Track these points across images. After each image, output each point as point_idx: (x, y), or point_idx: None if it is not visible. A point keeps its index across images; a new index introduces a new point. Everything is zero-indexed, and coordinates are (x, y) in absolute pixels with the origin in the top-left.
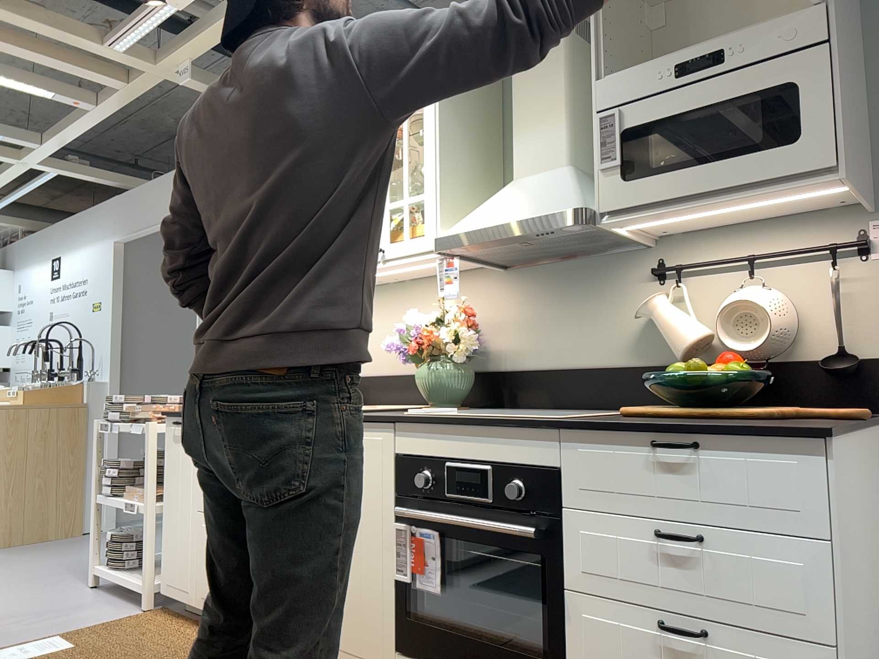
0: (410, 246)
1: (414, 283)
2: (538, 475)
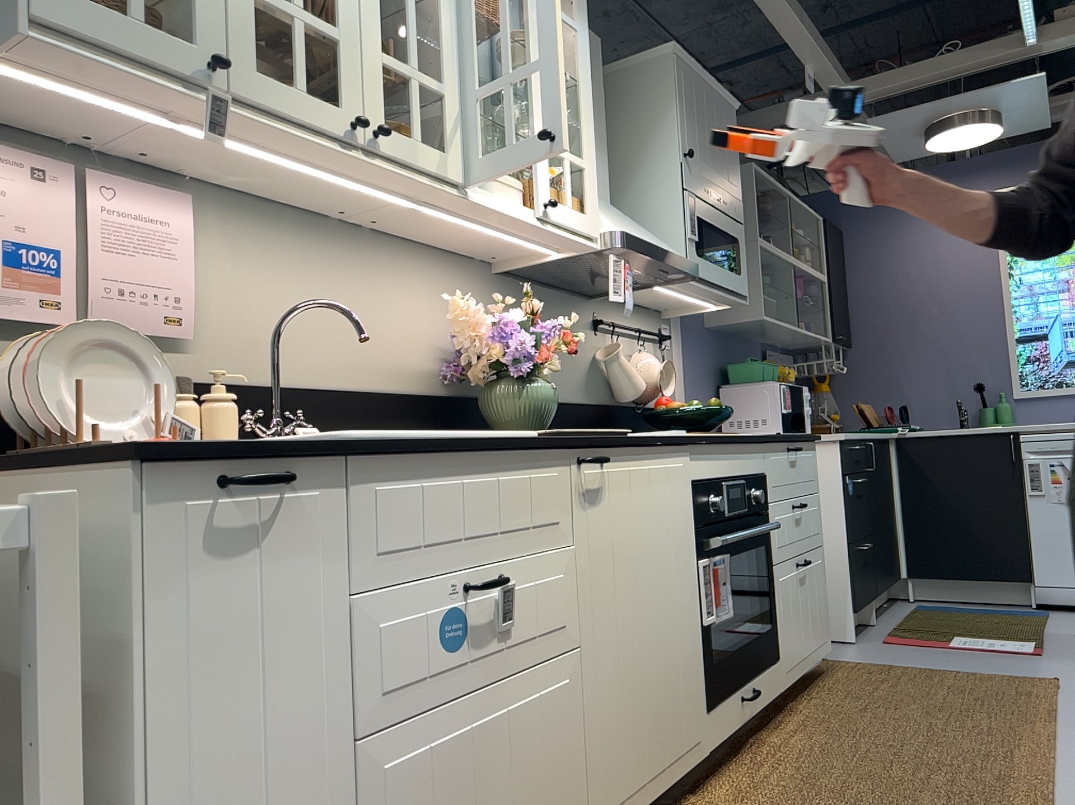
0: (576, 219)
1: (380, 241)
2: (760, 481)
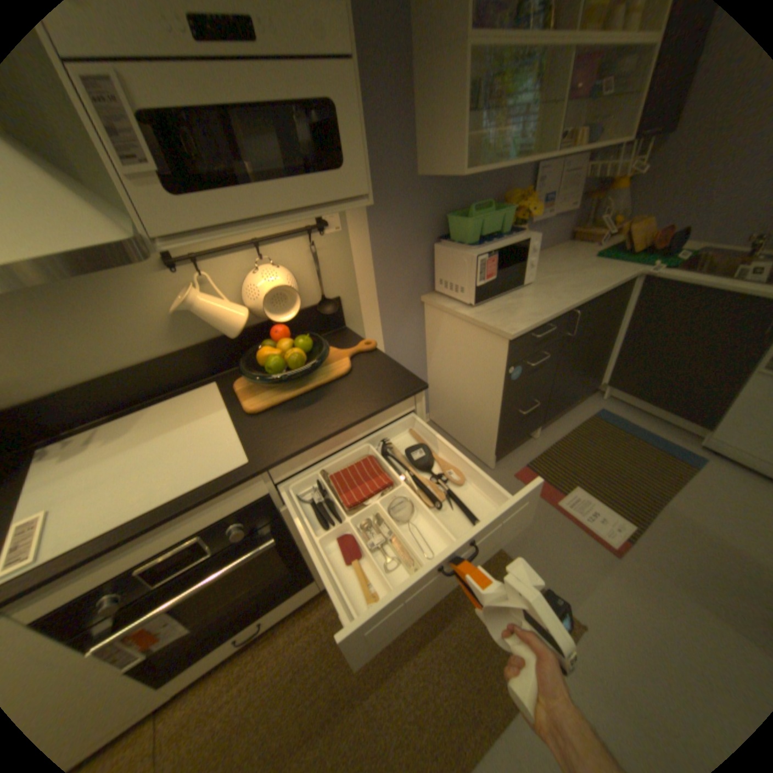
0: None
1: None
2: (250, 509)
